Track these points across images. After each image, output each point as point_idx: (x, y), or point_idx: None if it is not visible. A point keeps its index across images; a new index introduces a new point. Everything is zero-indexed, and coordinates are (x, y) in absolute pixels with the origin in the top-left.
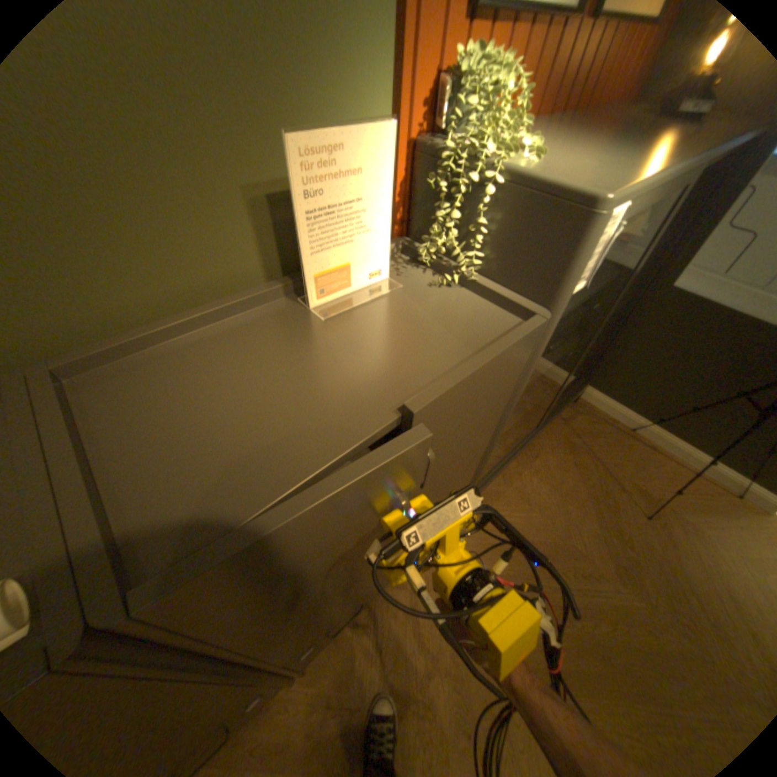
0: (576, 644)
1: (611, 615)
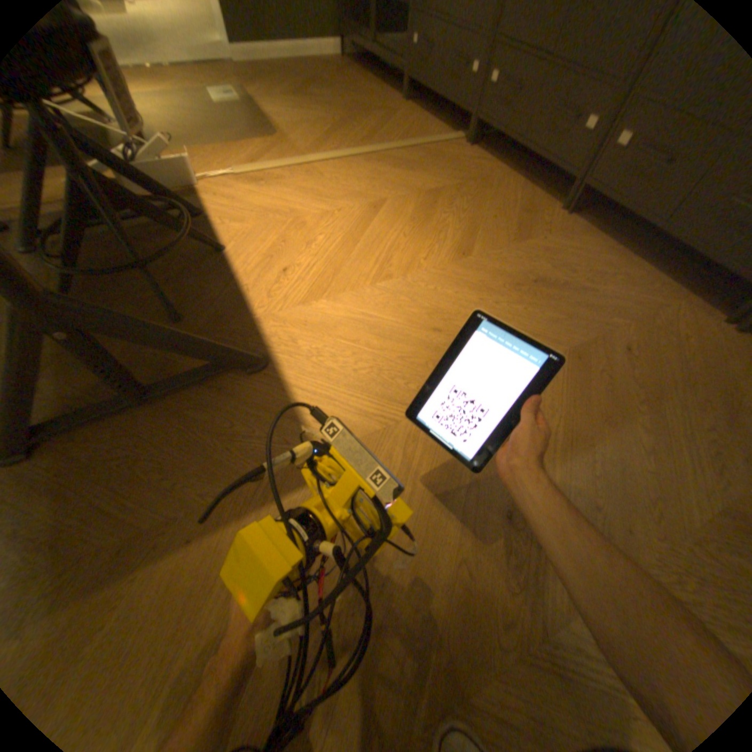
0: (622, 397)
1: (670, 463)
